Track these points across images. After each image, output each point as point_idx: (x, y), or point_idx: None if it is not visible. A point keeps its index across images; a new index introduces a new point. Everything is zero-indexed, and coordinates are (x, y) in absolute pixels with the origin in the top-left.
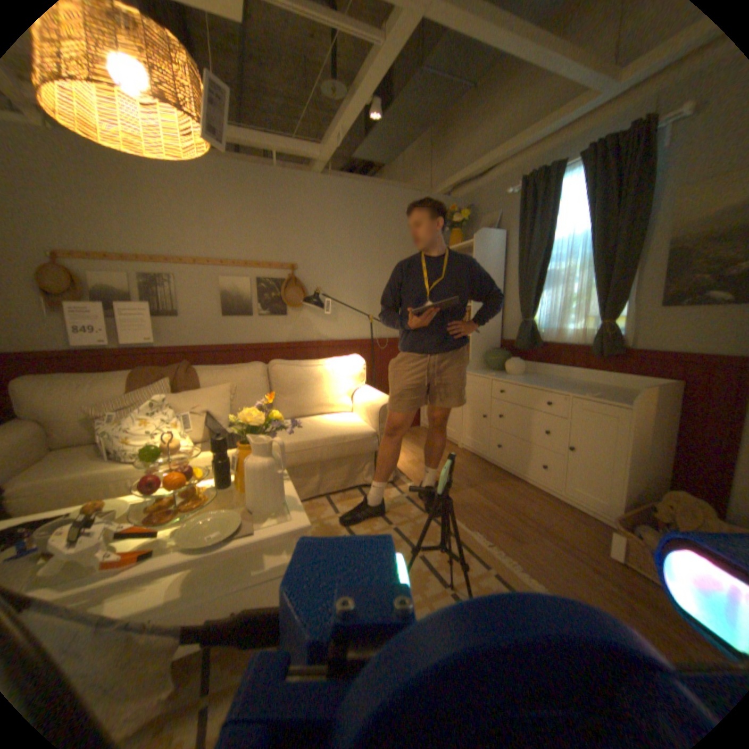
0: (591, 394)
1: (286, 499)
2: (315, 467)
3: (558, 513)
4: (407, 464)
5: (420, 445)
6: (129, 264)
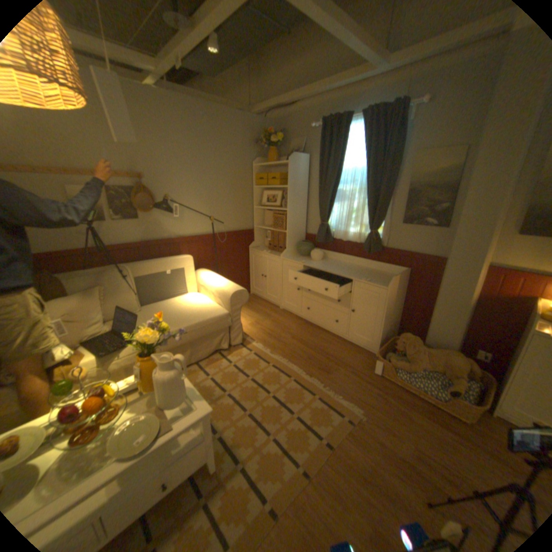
0: (365, 279)
1: (185, 390)
2: (186, 346)
3: (344, 348)
4: (248, 327)
5: (254, 309)
6: None
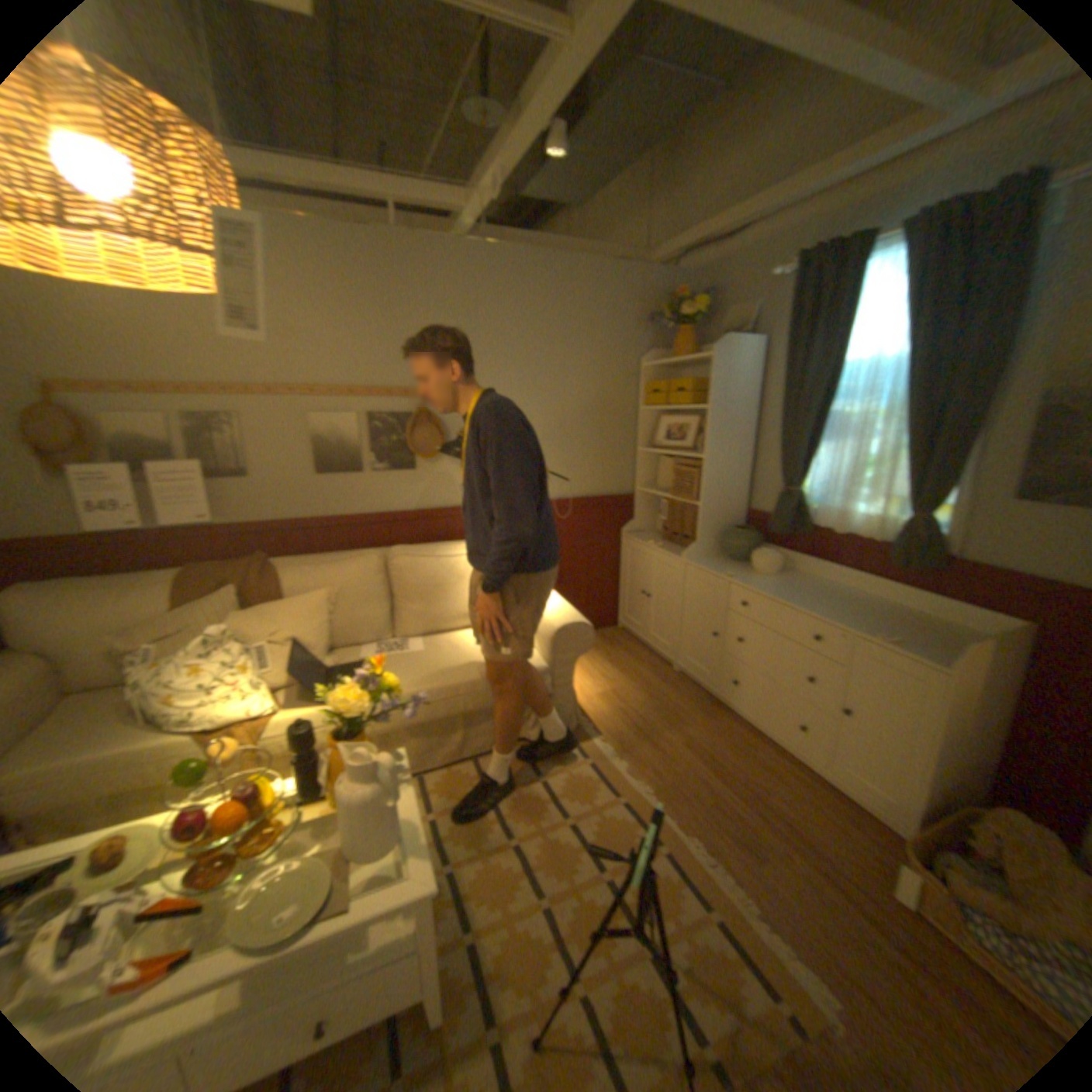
0: (884, 636)
1: (402, 831)
2: (455, 723)
3: (818, 804)
4: (594, 701)
5: (616, 663)
6: (162, 401)
